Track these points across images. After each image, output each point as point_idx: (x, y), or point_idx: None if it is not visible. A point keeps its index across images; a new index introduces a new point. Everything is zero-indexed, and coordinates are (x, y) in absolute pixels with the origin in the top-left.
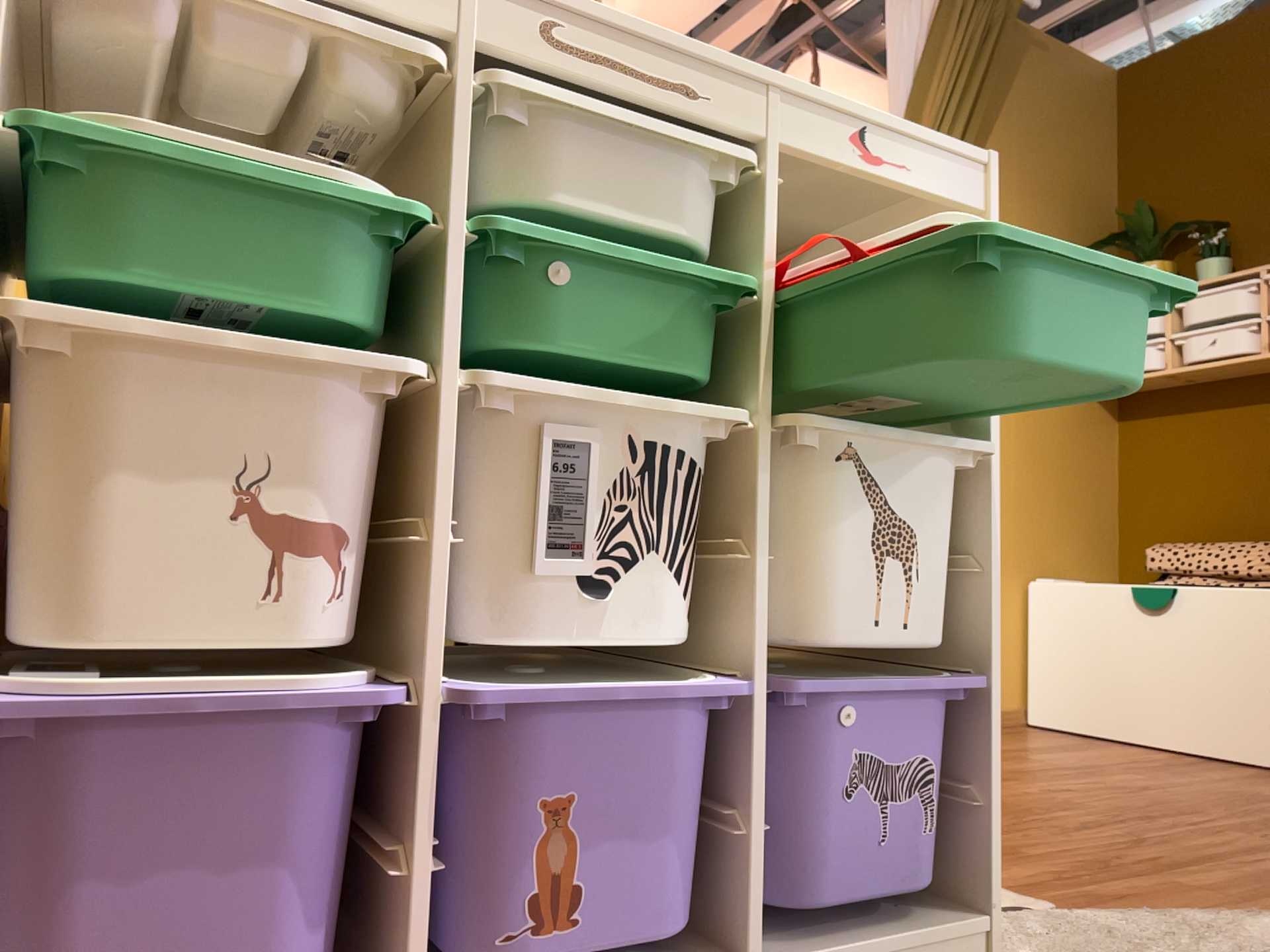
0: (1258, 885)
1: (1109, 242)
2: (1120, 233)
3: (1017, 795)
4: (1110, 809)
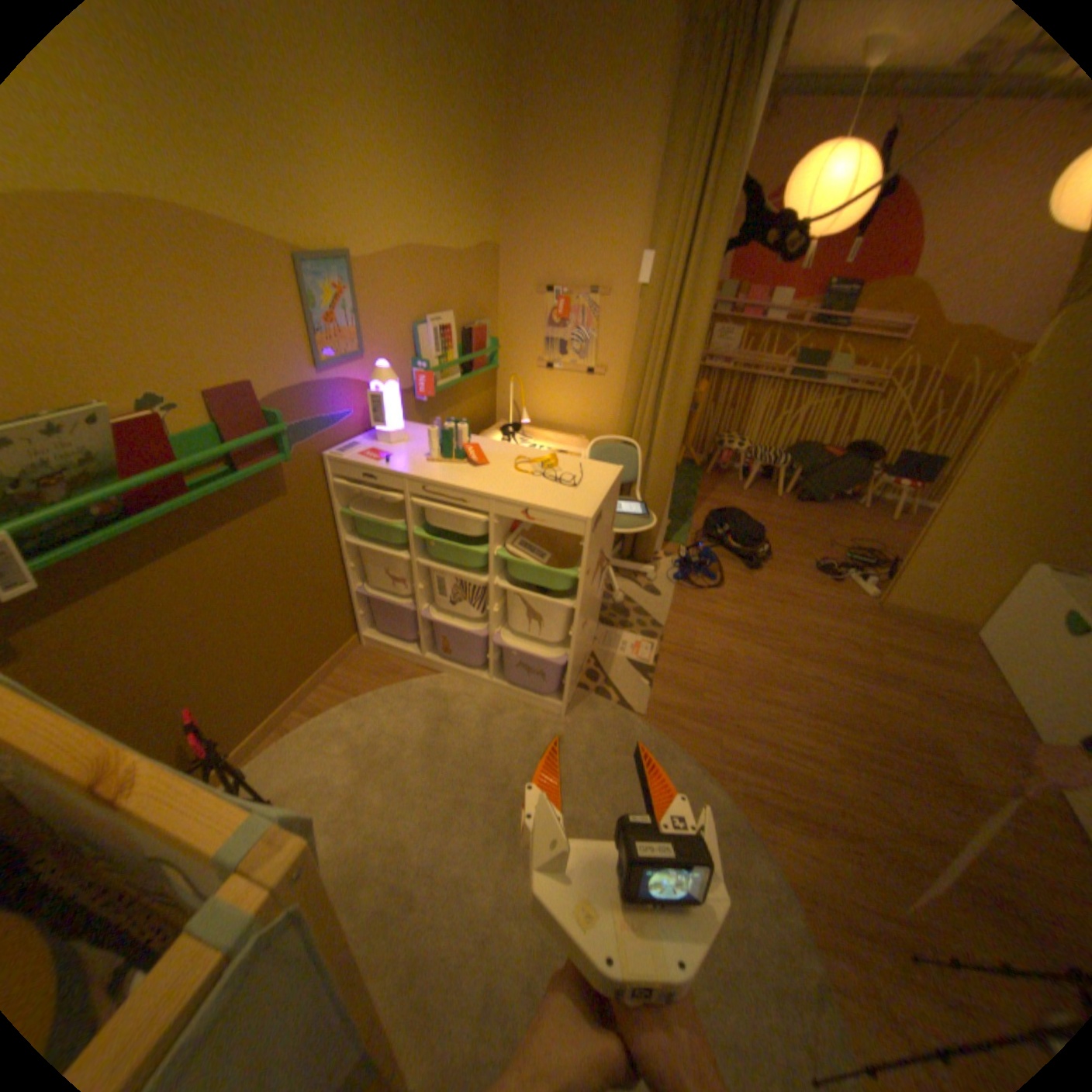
0: (744, 769)
1: None
2: None
3: (787, 676)
4: (808, 709)
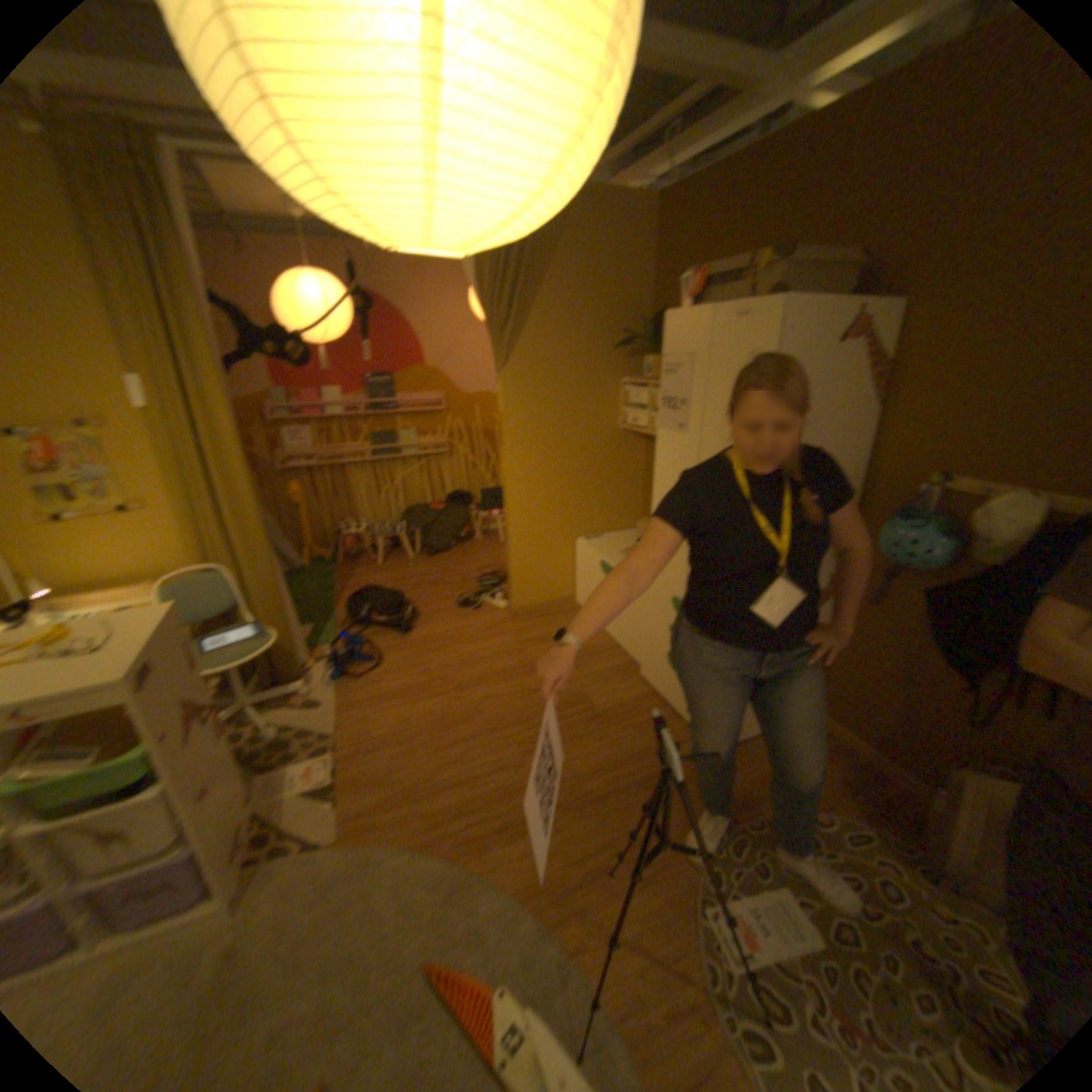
0: (446, 823)
1: (636, 338)
2: (645, 330)
3: (459, 713)
4: (483, 730)
